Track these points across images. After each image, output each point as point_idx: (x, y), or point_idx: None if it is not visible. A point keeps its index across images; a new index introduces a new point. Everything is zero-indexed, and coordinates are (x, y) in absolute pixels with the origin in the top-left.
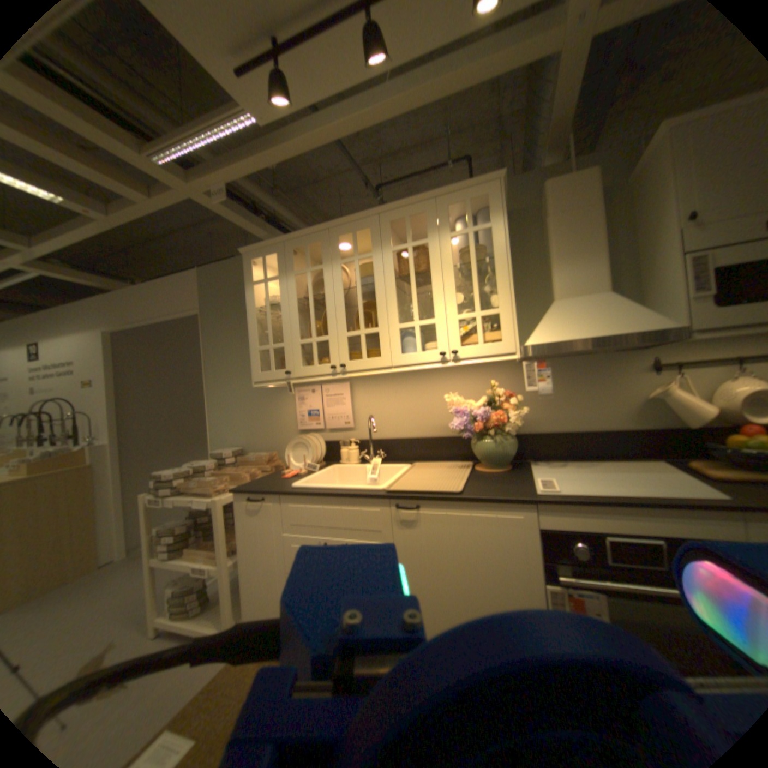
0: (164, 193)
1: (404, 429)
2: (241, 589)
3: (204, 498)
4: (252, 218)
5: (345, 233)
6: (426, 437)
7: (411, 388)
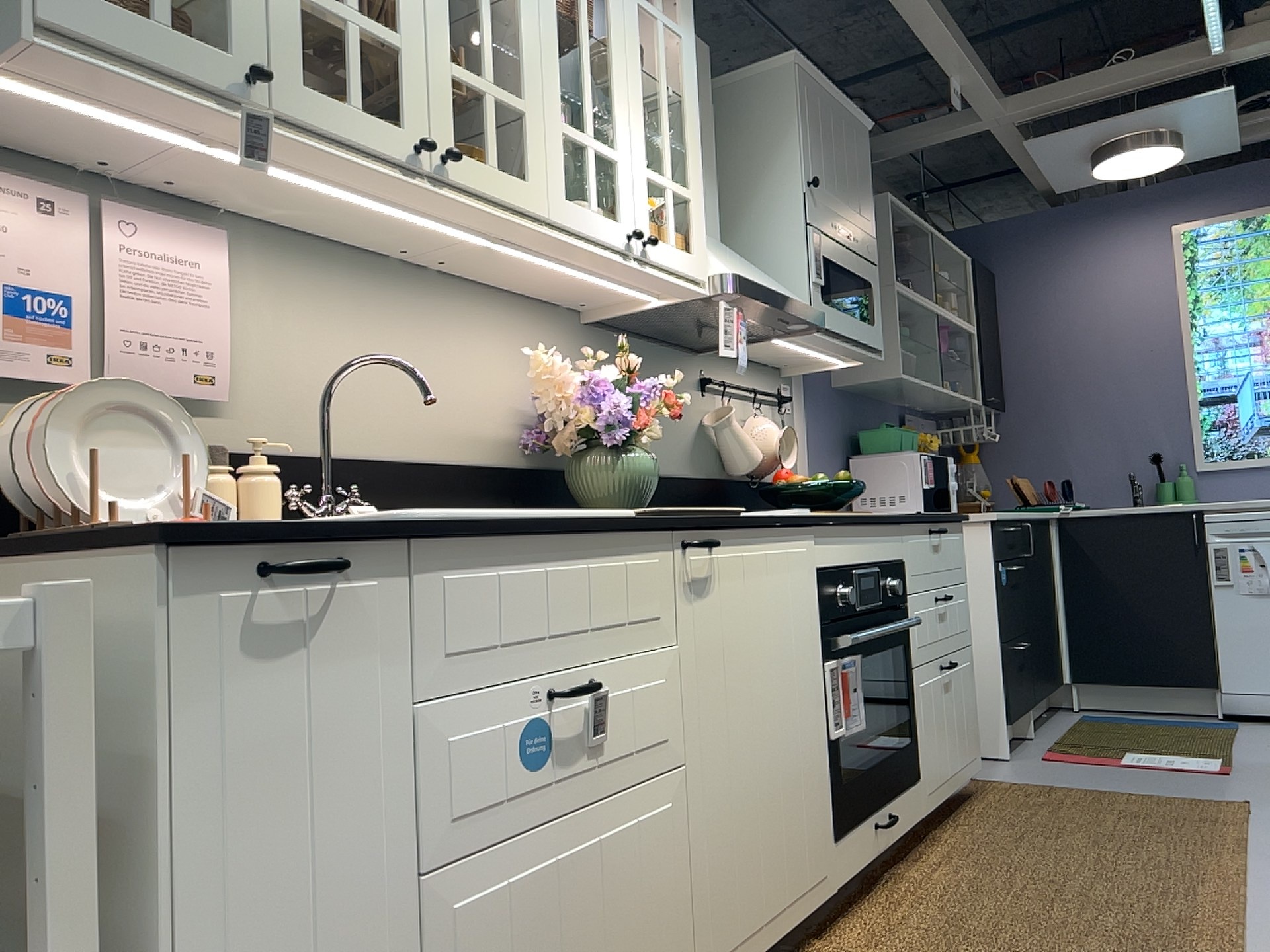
0: None
1: (379, 434)
2: None
3: None
4: None
5: None
6: (434, 464)
7: (402, 318)
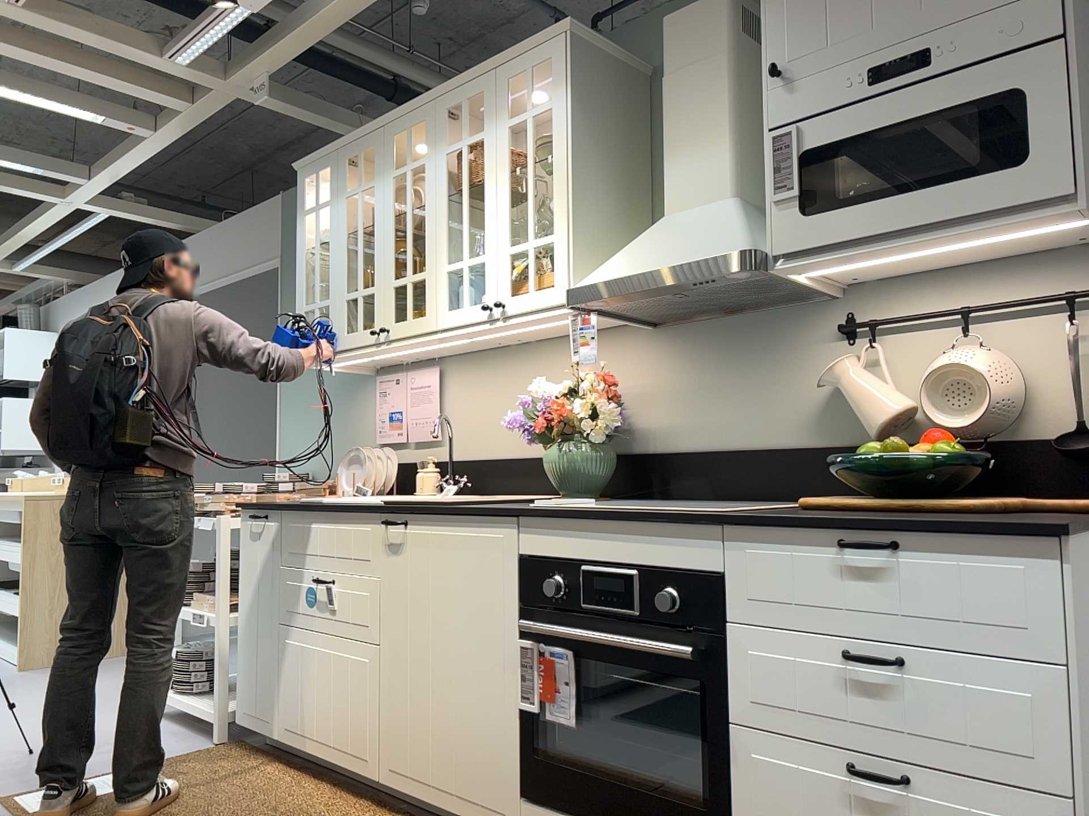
0: (208, 99)
1: (501, 444)
2: (238, 647)
3: (214, 516)
4: (336, 115)
5: (400, 133)
6: (527, 458)
7: (514, 376)
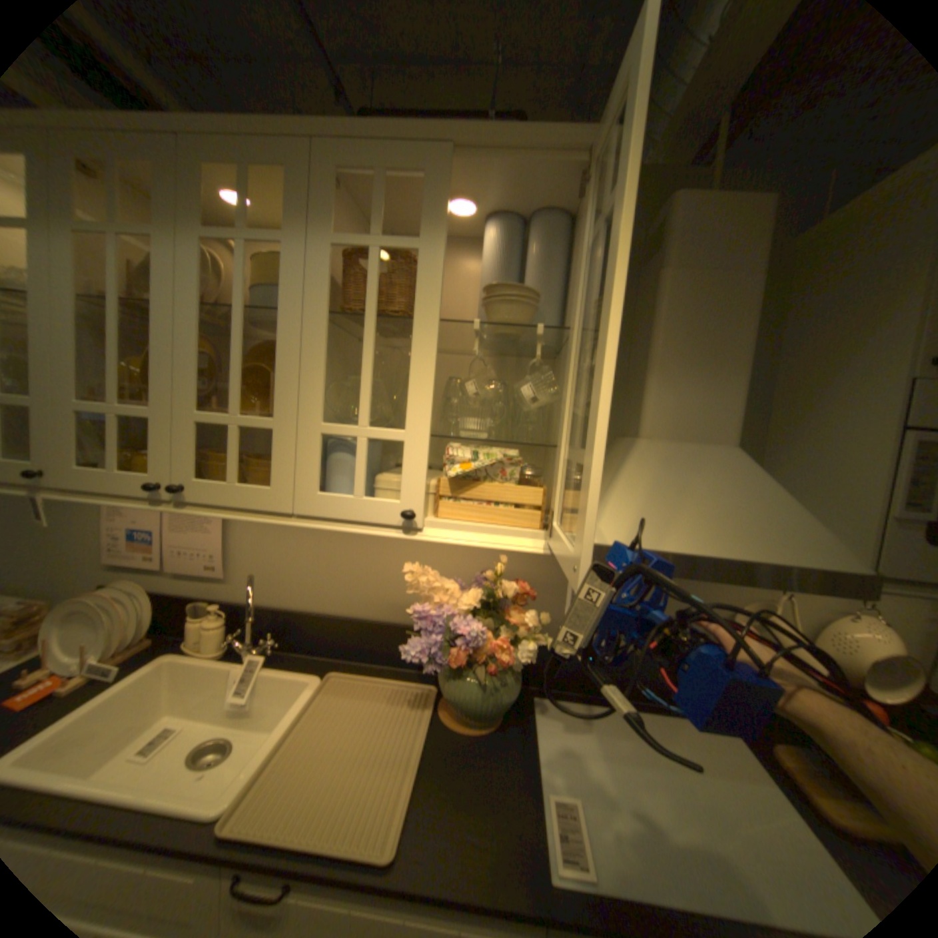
0: None
1: (323, 598)
2: None
3: None
4: None
5: (220, 161)
6: (362, 620)
7: None
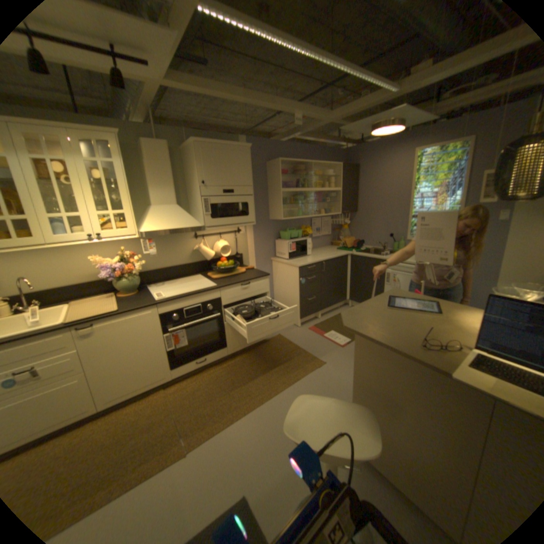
0: None
1: (54, 283)
2: None
3: None
4: None
5: None
6: (75, 285)
7: (56, 254)
